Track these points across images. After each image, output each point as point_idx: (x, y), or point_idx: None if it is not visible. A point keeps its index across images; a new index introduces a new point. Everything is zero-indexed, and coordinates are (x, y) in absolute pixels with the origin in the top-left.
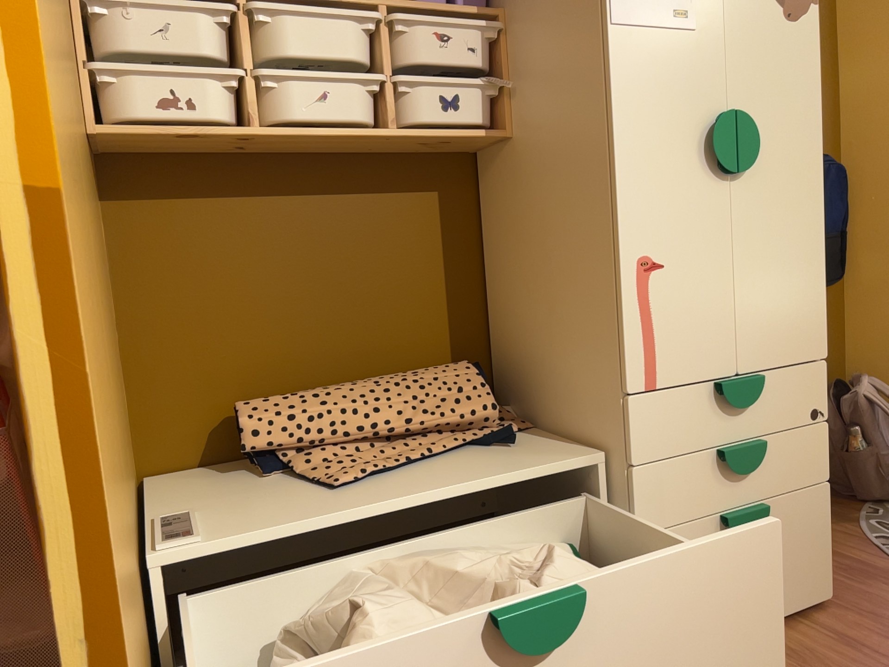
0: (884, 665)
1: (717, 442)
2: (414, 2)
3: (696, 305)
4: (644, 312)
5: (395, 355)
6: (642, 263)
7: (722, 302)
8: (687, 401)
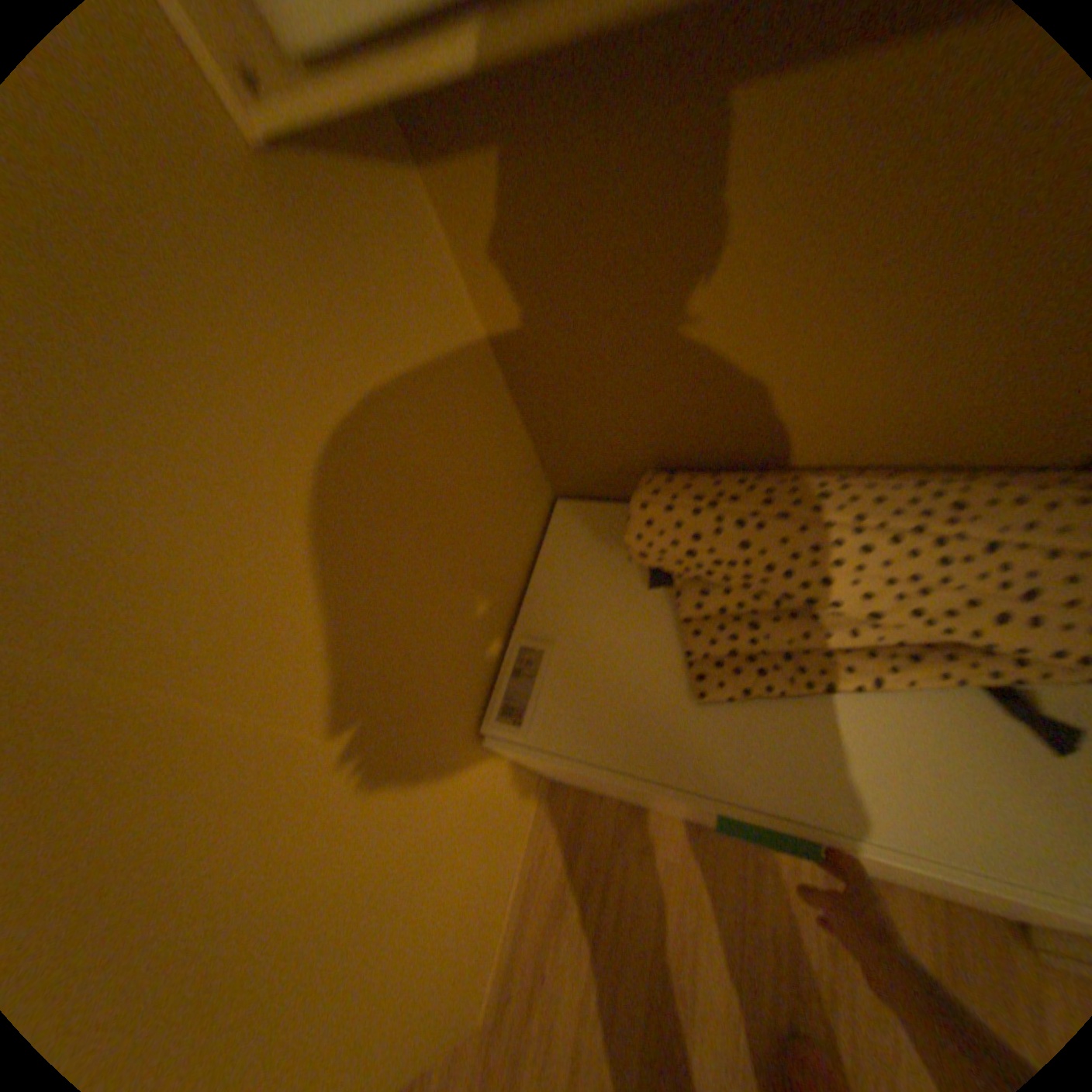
0: None
1: None
2: None
3: None
4: None
5: (945, 428)
6: None
7: None
8: None
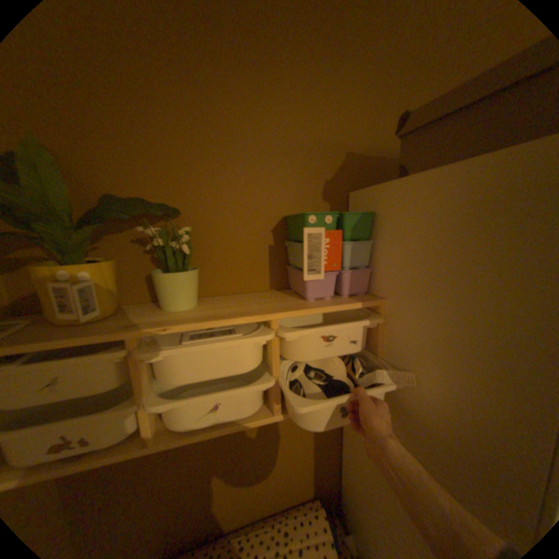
0: None
1: None
2: (304, 308)
3: None
4: None
5: (273, 497)
6: None
7: None
8: None
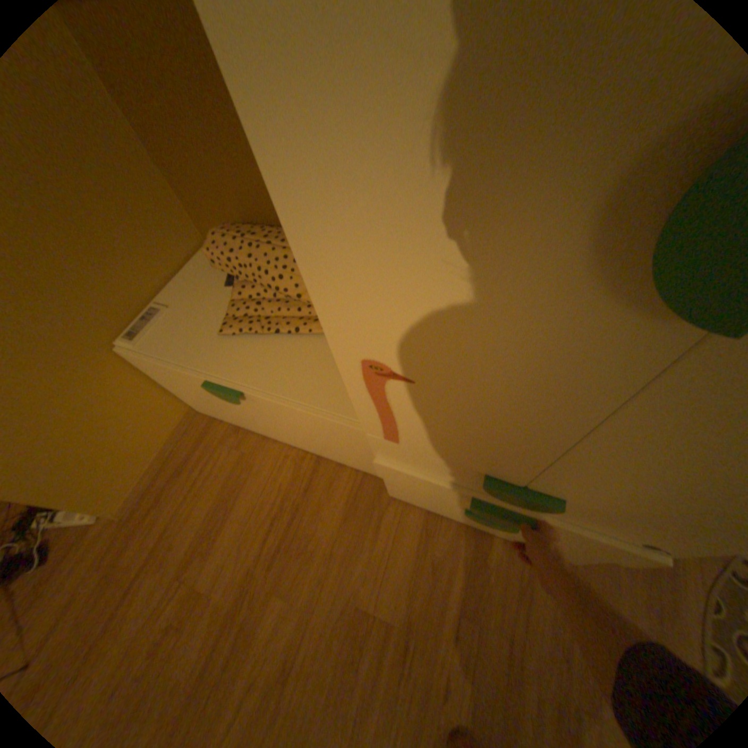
0: (514, 625)
1: (473, 489)
2: None
3: (471, 429)
4: (377, 400)
5: None
6: (368, 362)
7: (527, 446)
8: (440, 461)
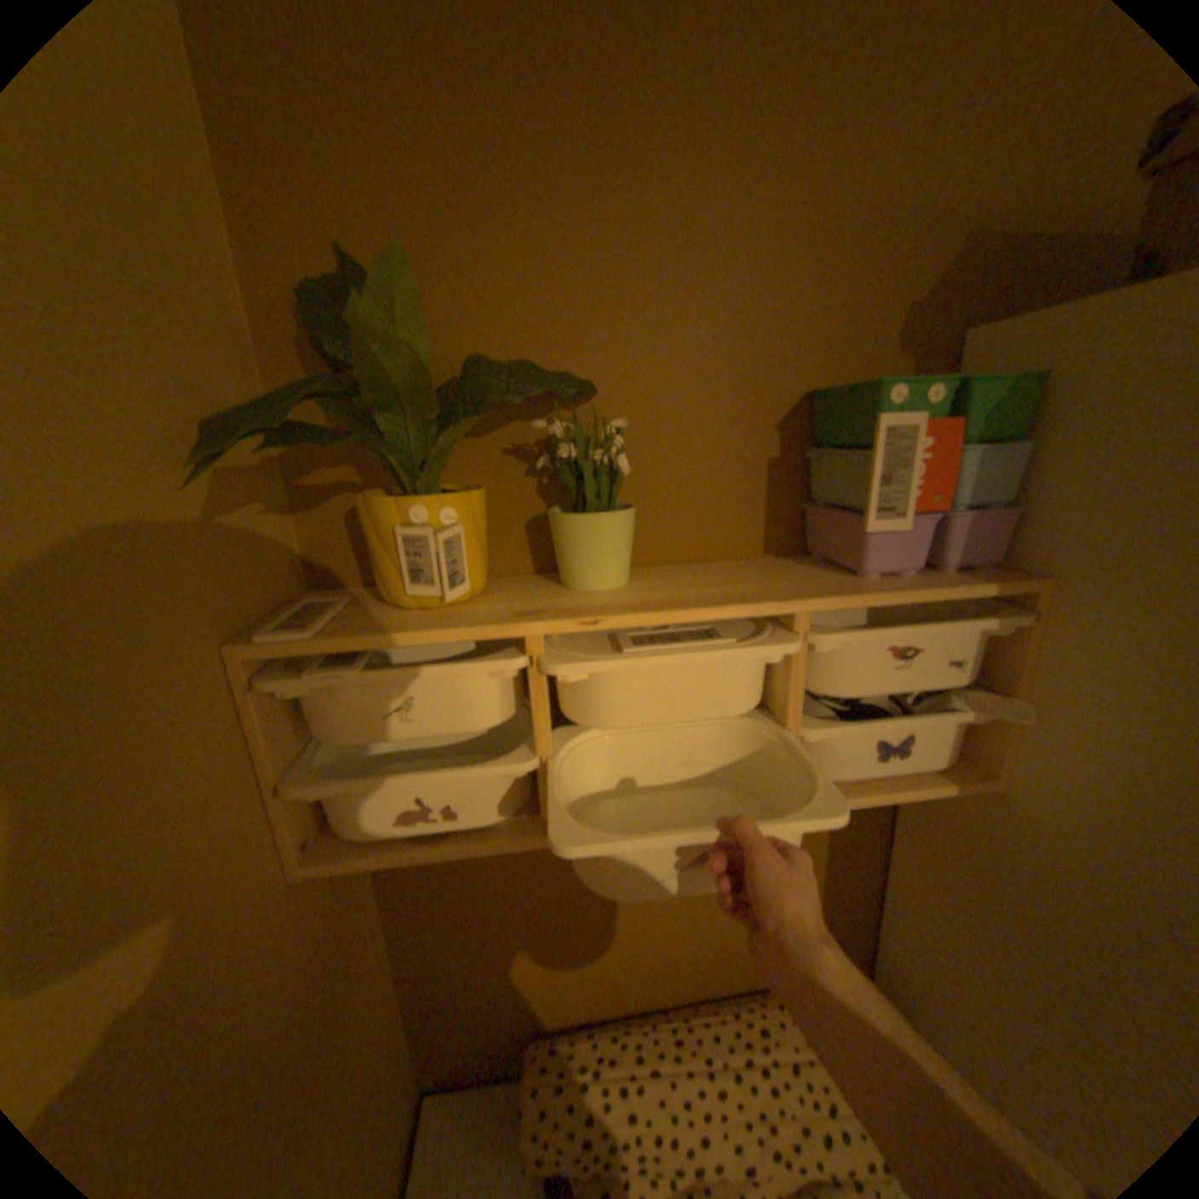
0: None
1: None
2: (865, 592)
3: None
4: None
5: (735, 966)
6: None
7: None
8: None
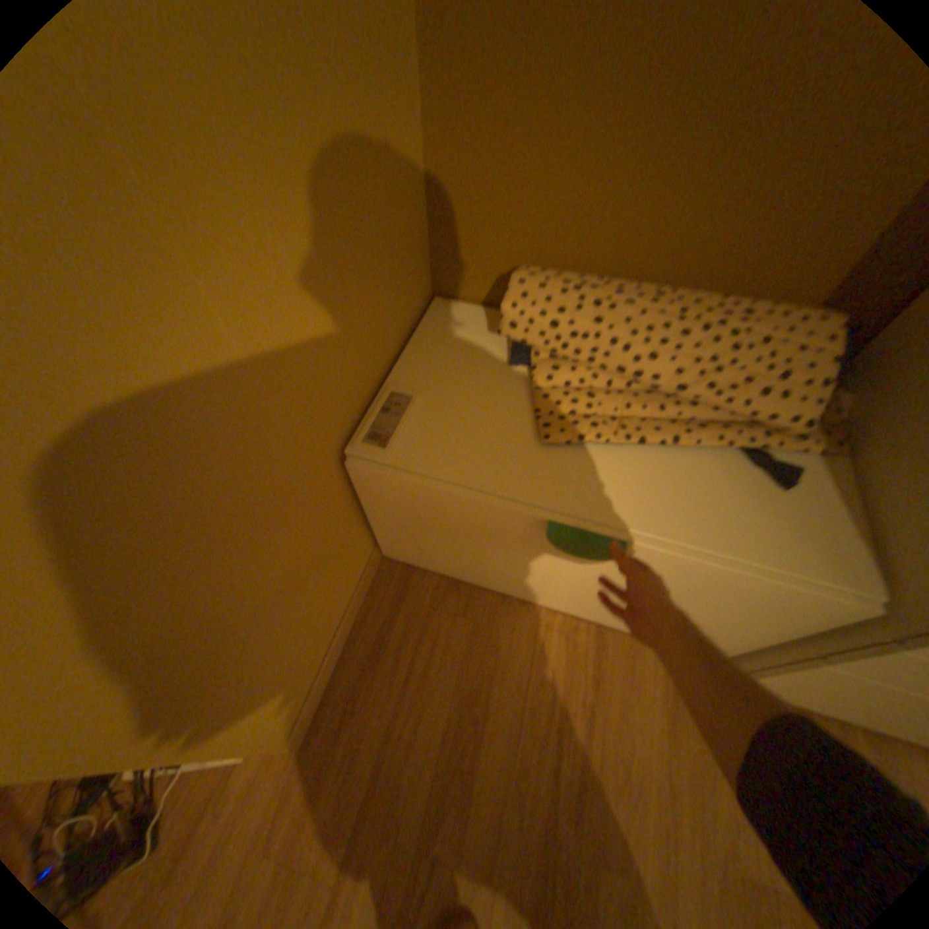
0: None
1: None
2: None
3: None
4: None
5: (745, 261)
6: None
7: None
8: None
